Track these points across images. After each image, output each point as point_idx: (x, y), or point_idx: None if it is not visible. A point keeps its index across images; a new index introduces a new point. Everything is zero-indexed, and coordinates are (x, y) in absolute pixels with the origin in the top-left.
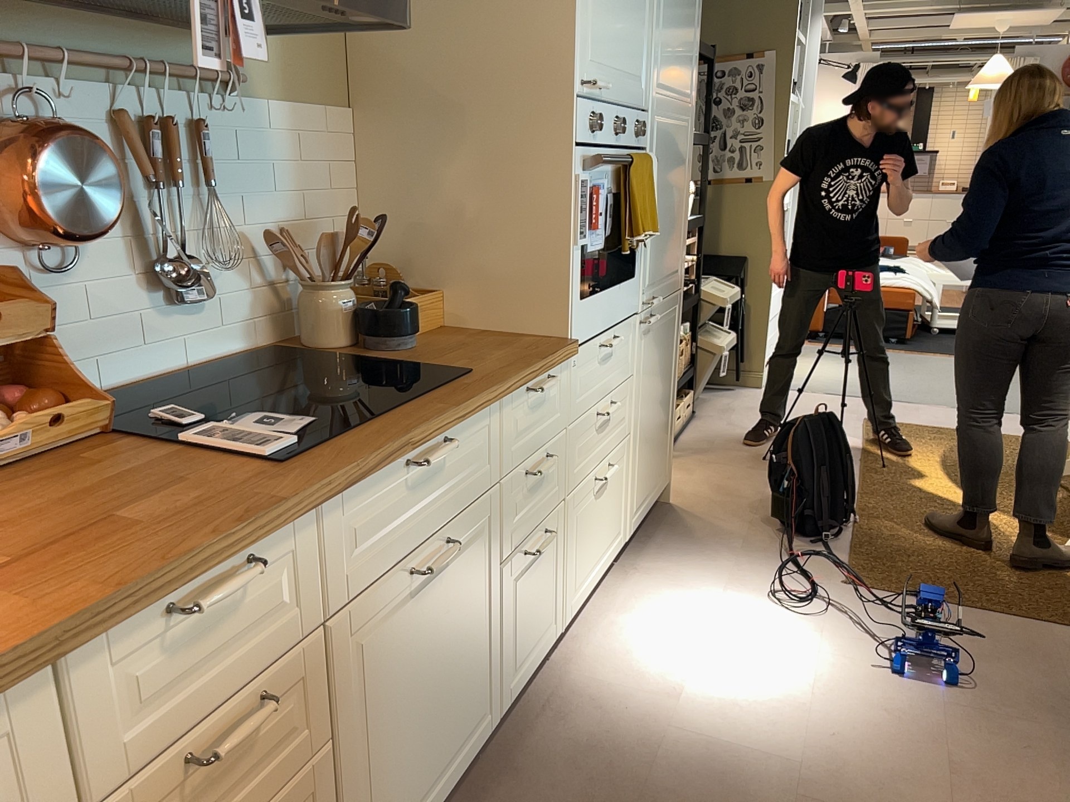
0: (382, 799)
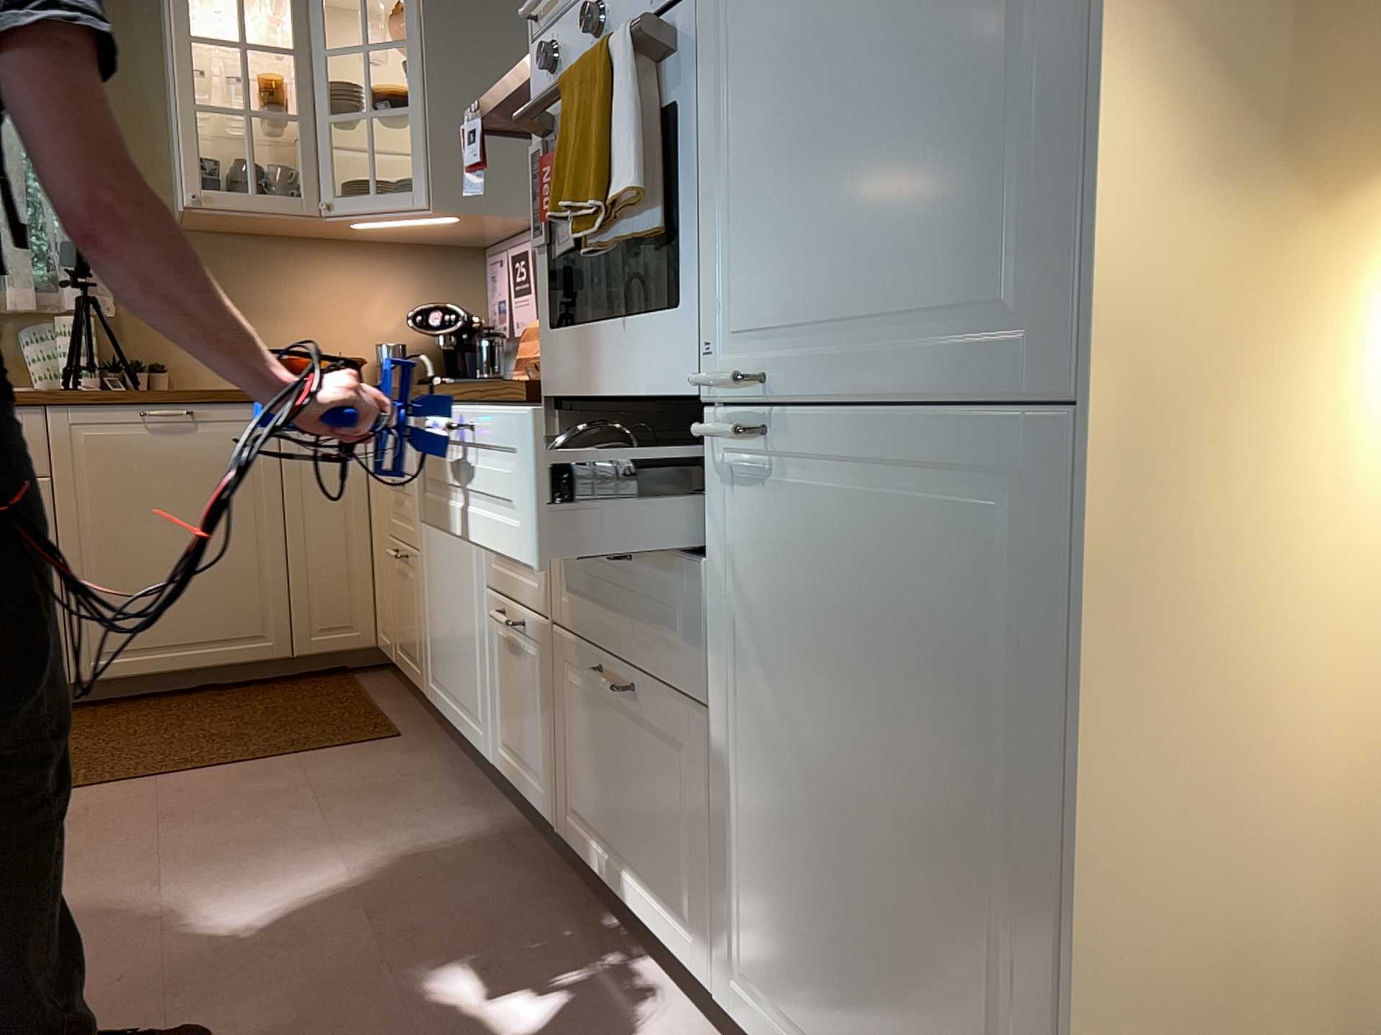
0: (433, 644)
